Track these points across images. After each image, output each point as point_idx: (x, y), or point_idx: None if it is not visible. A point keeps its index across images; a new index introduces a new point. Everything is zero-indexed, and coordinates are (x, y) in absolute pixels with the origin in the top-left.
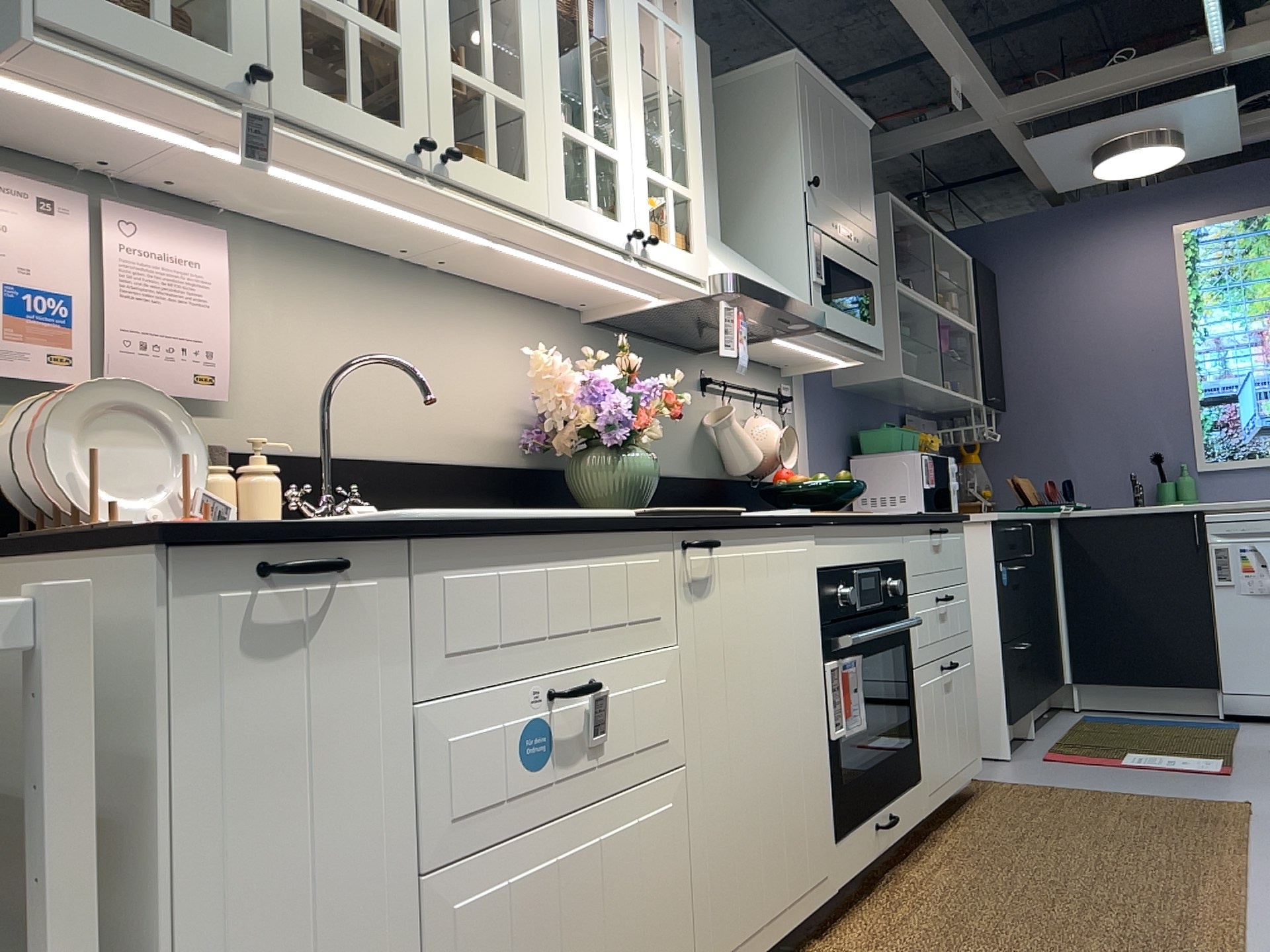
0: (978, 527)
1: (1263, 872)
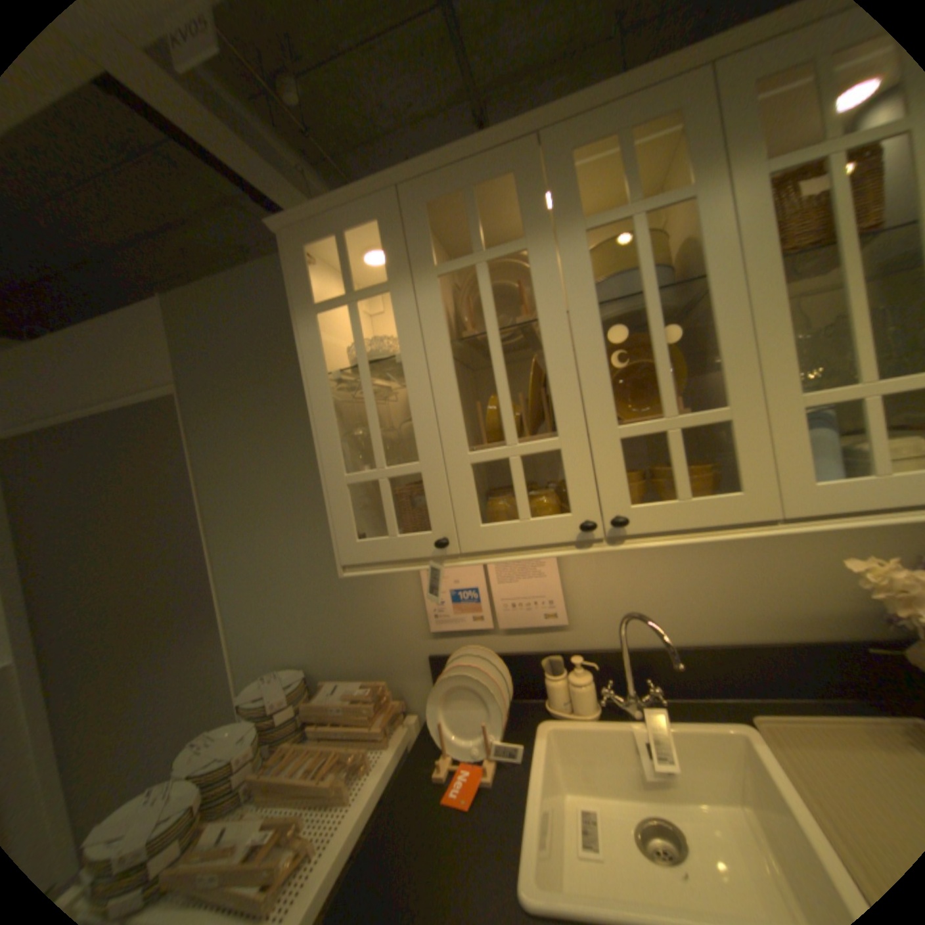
0: None
1: None
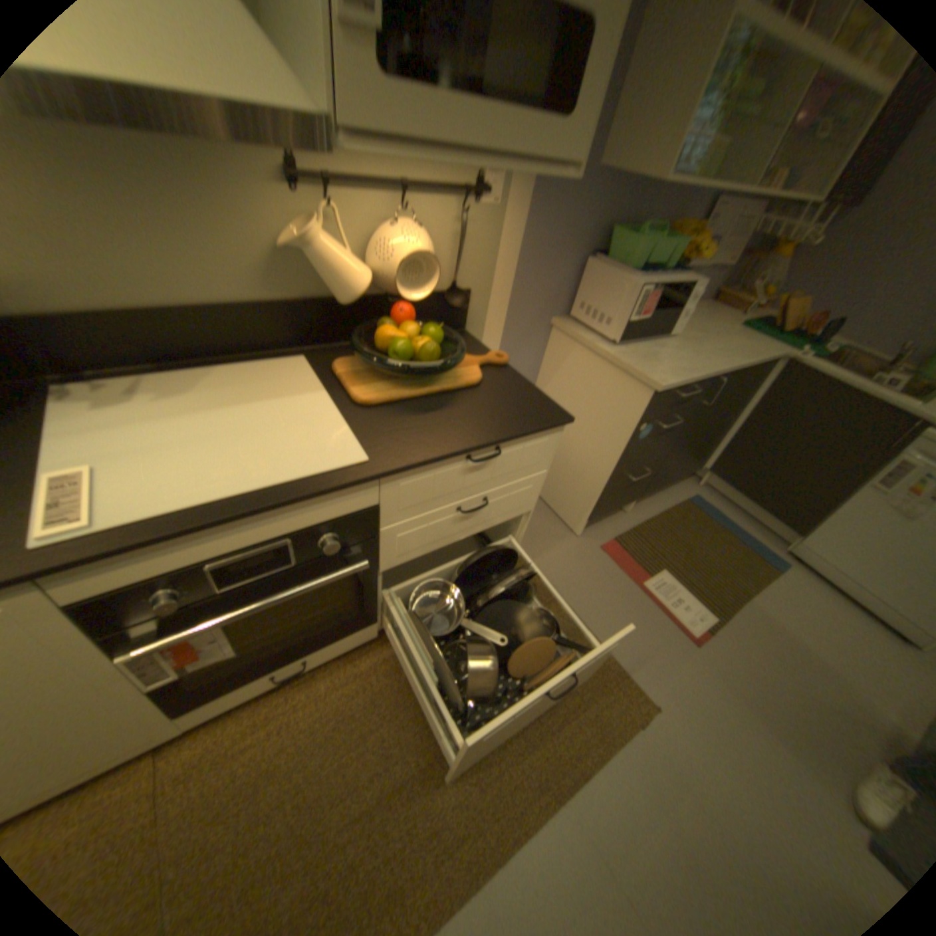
0: (643, 385)
1: (541, 846)
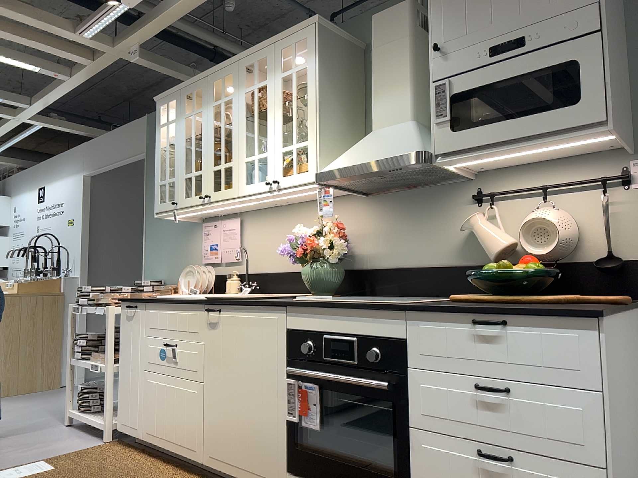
0: None
1: None
